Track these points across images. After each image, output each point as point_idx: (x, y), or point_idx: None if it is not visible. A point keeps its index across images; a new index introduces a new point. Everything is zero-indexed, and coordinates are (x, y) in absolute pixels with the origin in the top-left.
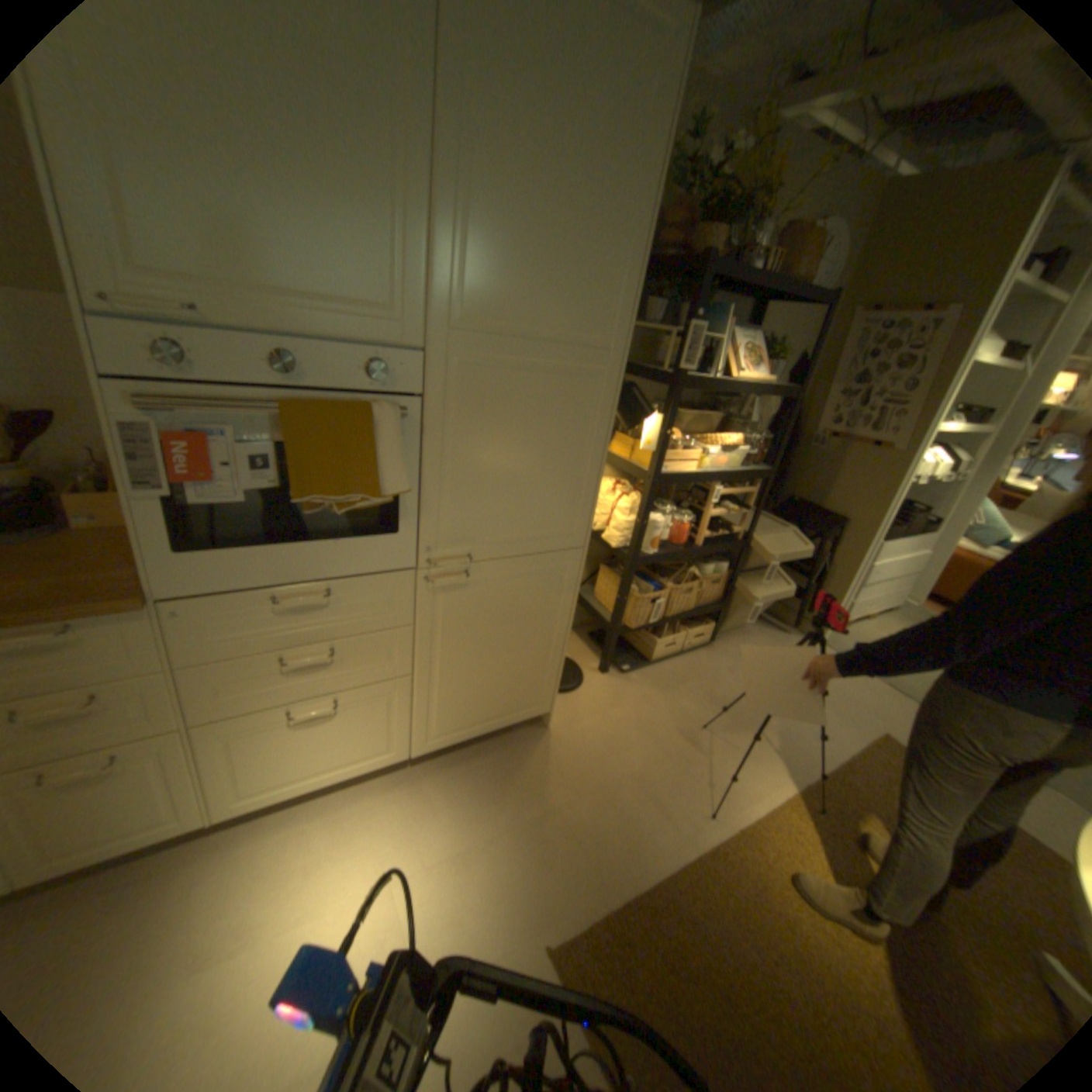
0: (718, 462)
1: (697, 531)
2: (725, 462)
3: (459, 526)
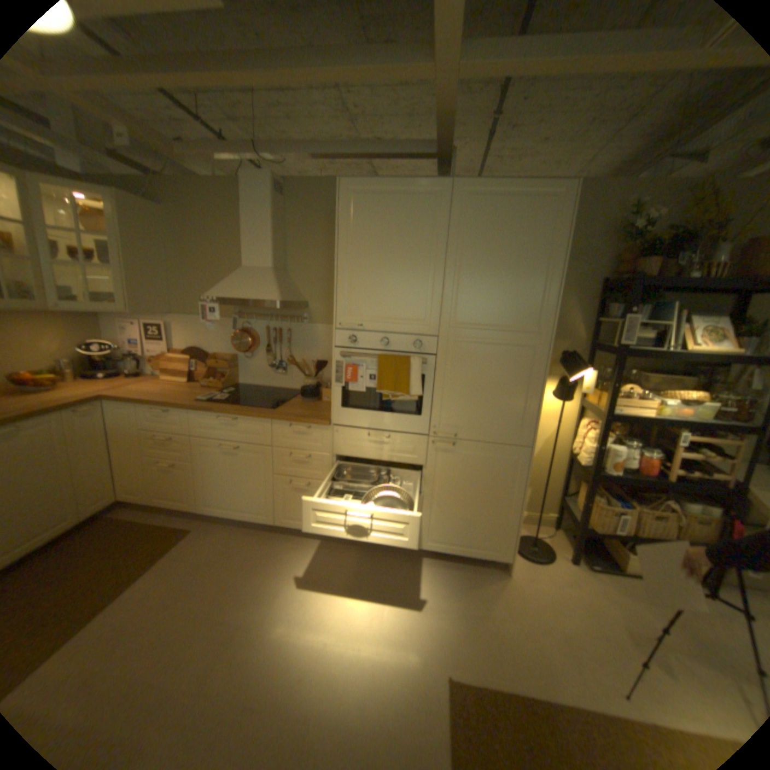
0: (681, 412)
1: (677, 471)
2: (690, 413)
3: (450, 417)
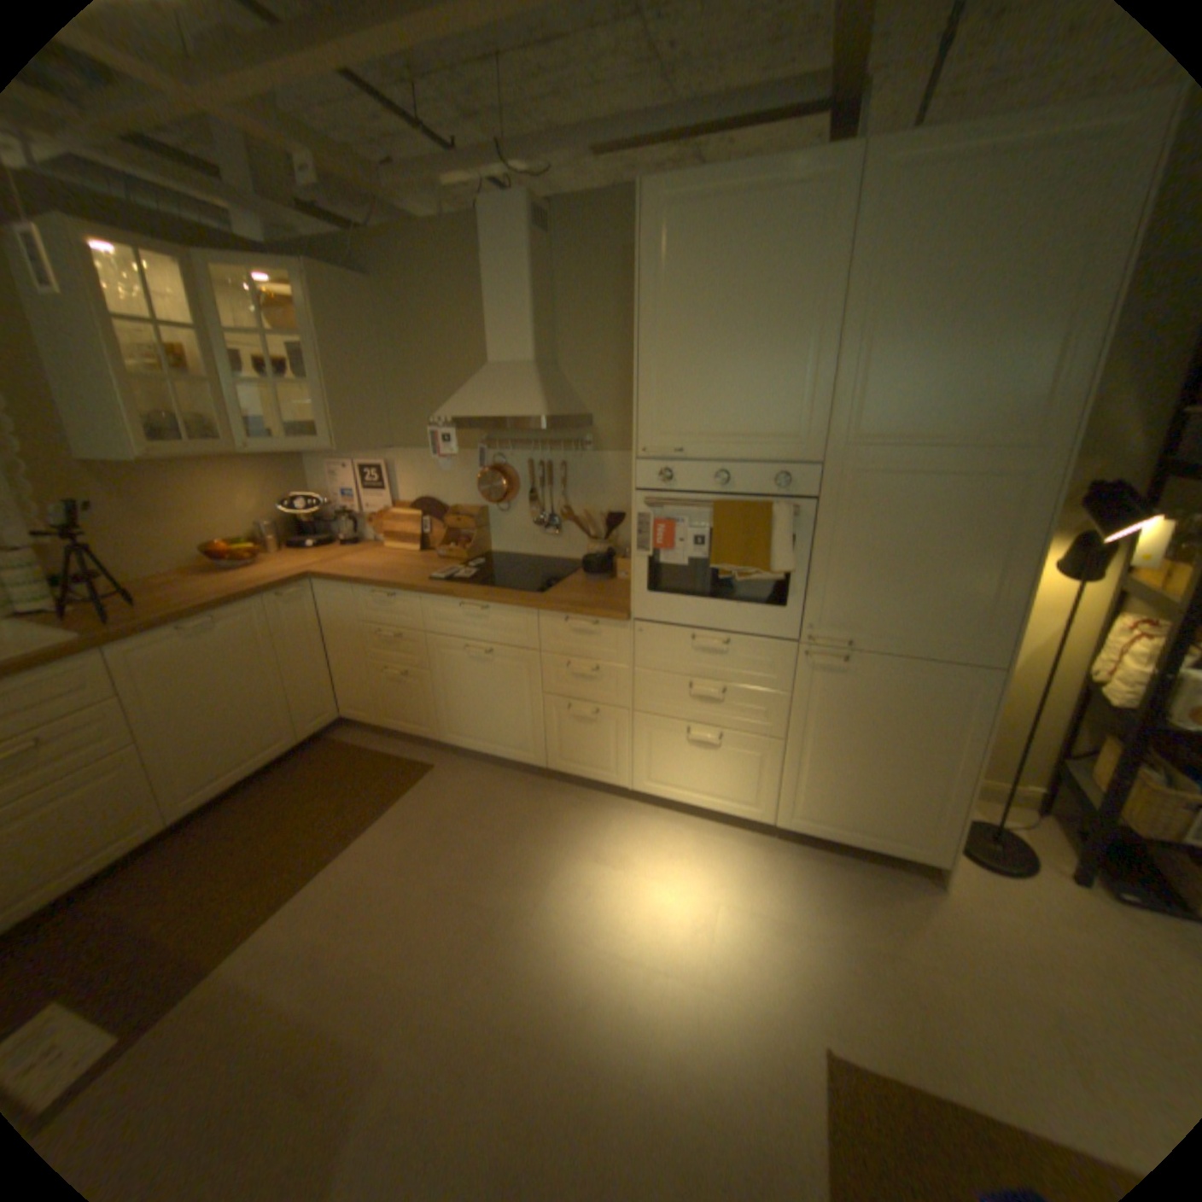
0: None
1: None
2: None
3: (841, 611)
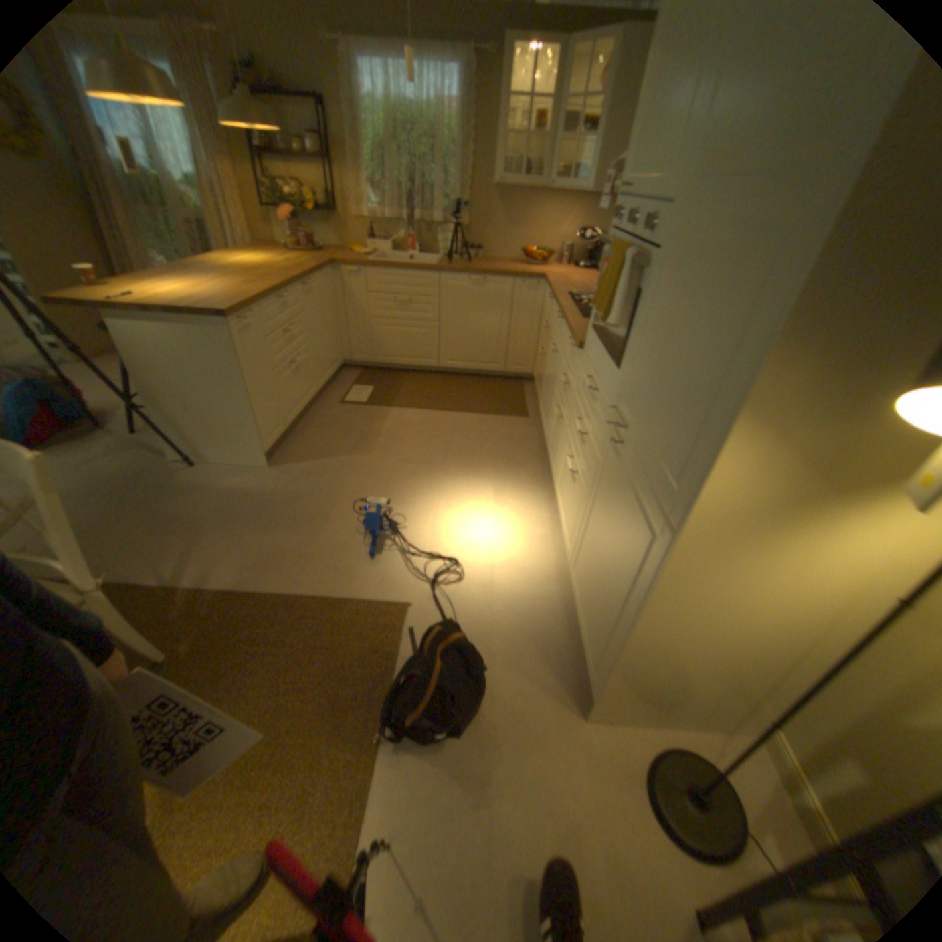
0: None
1: None
2: None
3: (631, 389)
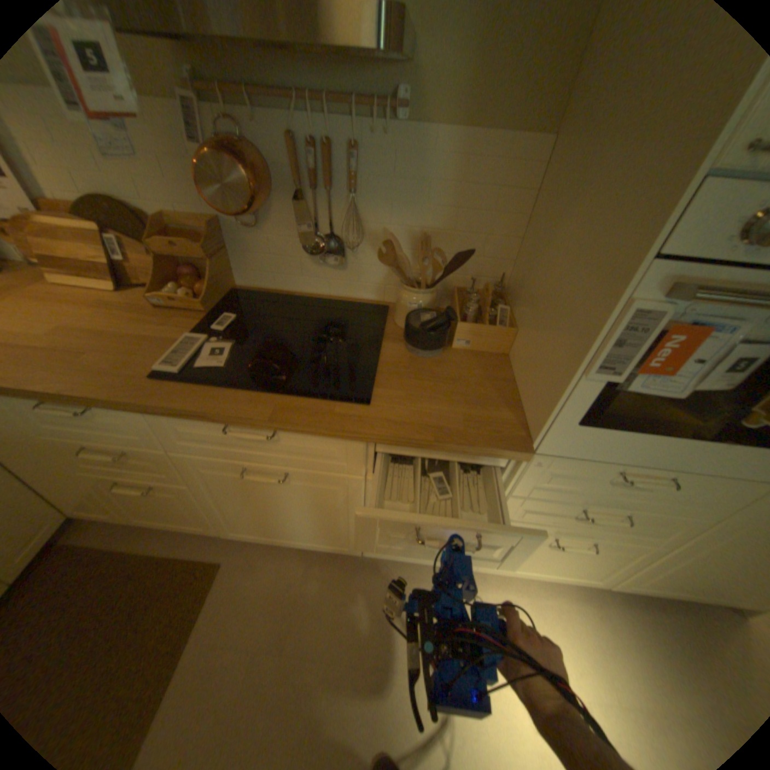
0: None
1: None
2: None
3: None
